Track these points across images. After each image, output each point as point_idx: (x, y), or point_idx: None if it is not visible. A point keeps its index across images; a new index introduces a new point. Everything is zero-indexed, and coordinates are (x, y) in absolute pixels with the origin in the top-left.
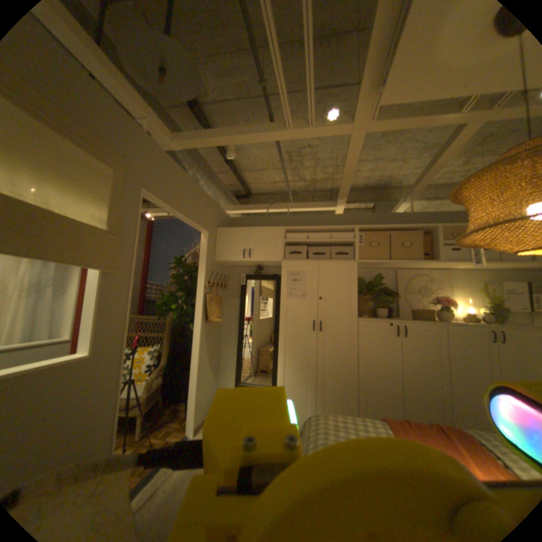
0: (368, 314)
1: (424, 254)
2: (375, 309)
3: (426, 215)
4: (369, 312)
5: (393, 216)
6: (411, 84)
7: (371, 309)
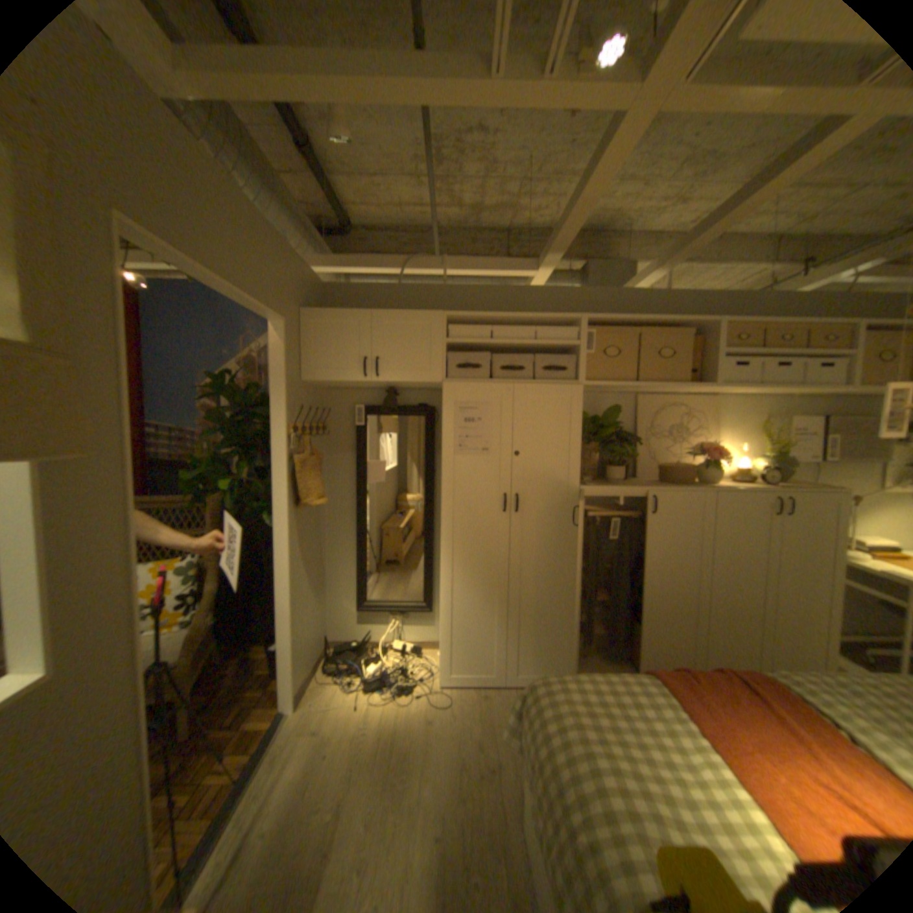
0: (587, 475)
1: (683, 370)
2: (598, 466)
3: (691, 297)
4: (588, 471)
5: (637, 297)
6: None
7: (591, 466)
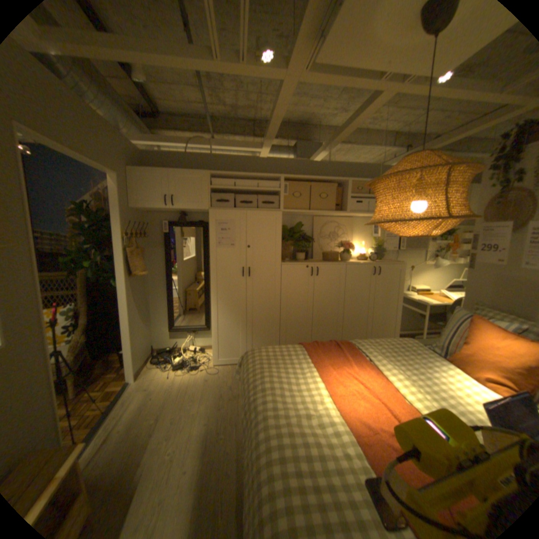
0: (289, 258)
1: (335, 204)
2: (294, 253)
3: (340, 167)
4: (289, 256)
5: (313, 165)
6: (345, 52)
7: (291, 253)
